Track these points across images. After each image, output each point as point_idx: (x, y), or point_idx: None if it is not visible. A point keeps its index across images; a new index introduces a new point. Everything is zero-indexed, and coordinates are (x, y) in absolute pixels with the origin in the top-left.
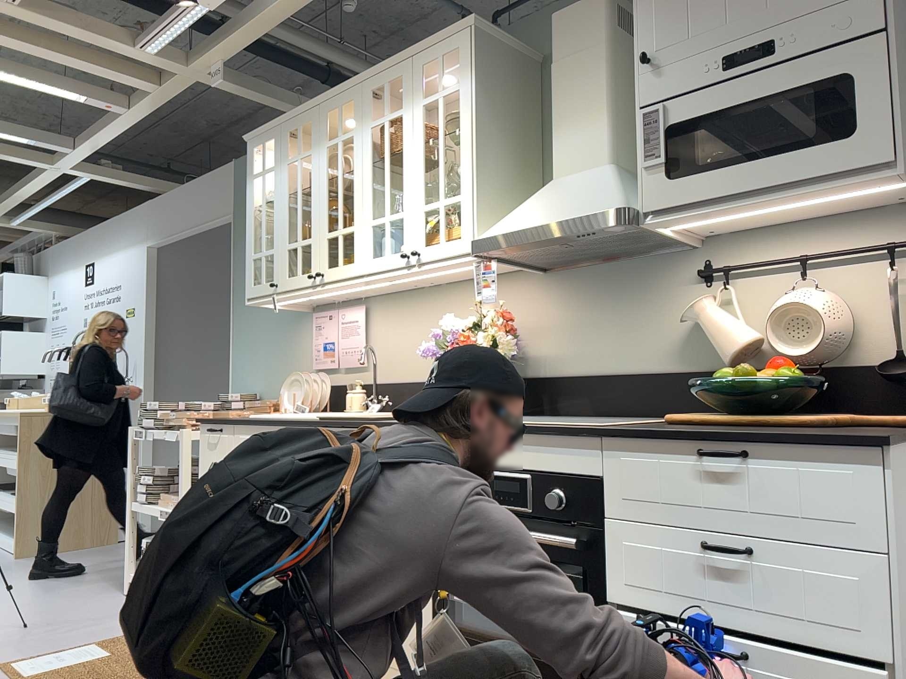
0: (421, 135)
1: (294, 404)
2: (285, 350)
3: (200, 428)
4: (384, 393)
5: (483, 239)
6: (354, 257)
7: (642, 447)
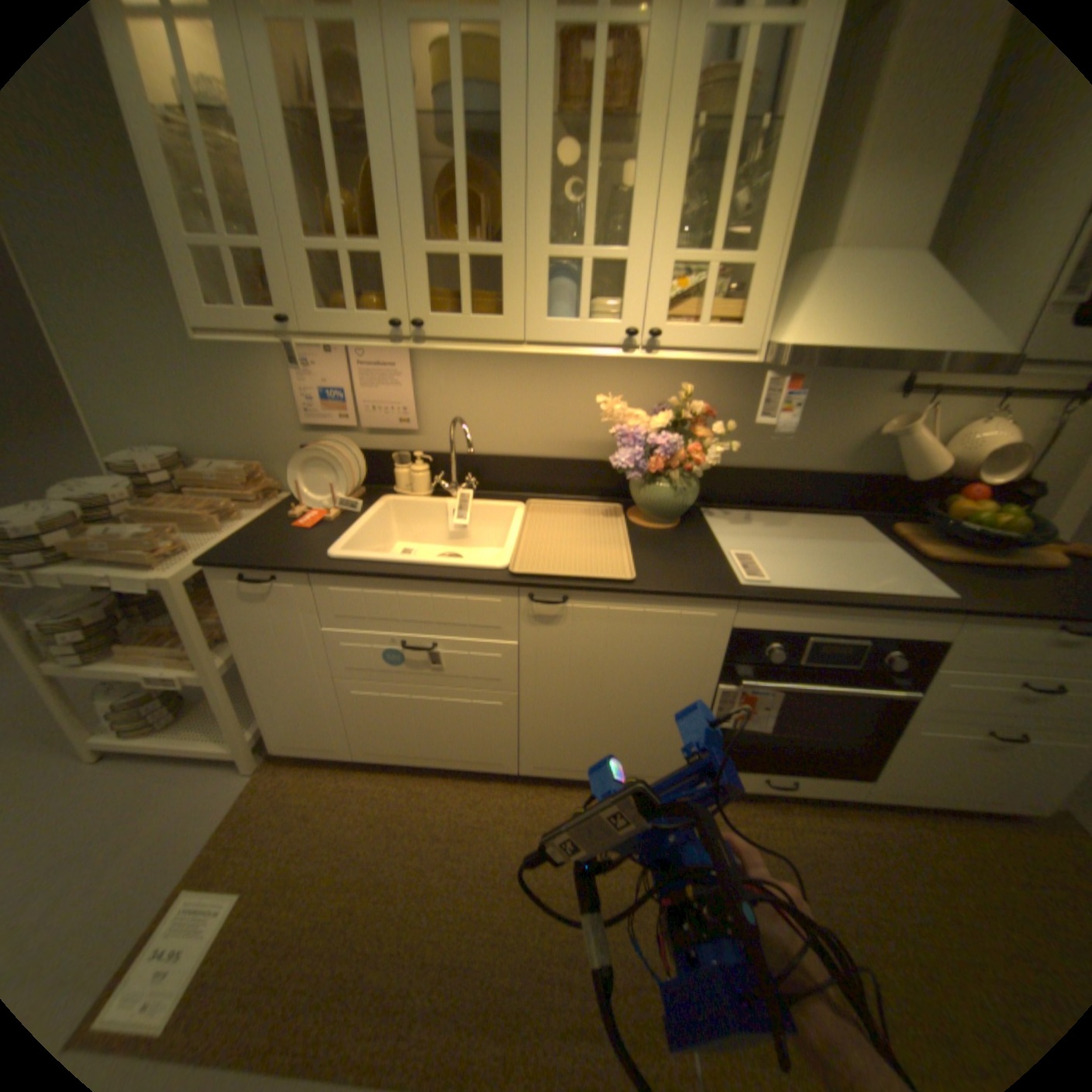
0: (694, 103)
1: (324, 495)
2: (224, 390)
3: (209, 575)
4: (456, 468)
5: (806, 349)
6: (505, 312)
7: (1009, 625)
